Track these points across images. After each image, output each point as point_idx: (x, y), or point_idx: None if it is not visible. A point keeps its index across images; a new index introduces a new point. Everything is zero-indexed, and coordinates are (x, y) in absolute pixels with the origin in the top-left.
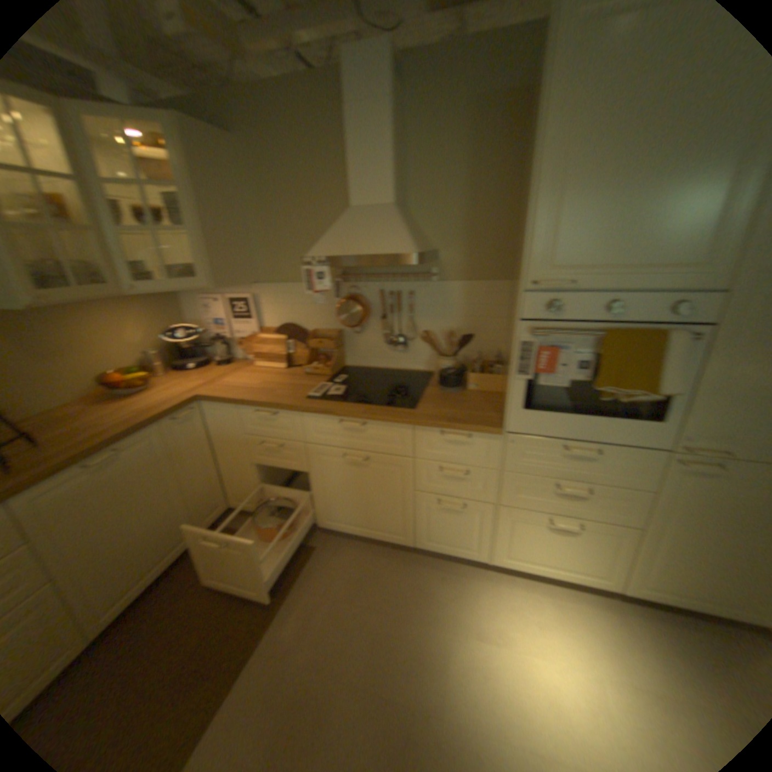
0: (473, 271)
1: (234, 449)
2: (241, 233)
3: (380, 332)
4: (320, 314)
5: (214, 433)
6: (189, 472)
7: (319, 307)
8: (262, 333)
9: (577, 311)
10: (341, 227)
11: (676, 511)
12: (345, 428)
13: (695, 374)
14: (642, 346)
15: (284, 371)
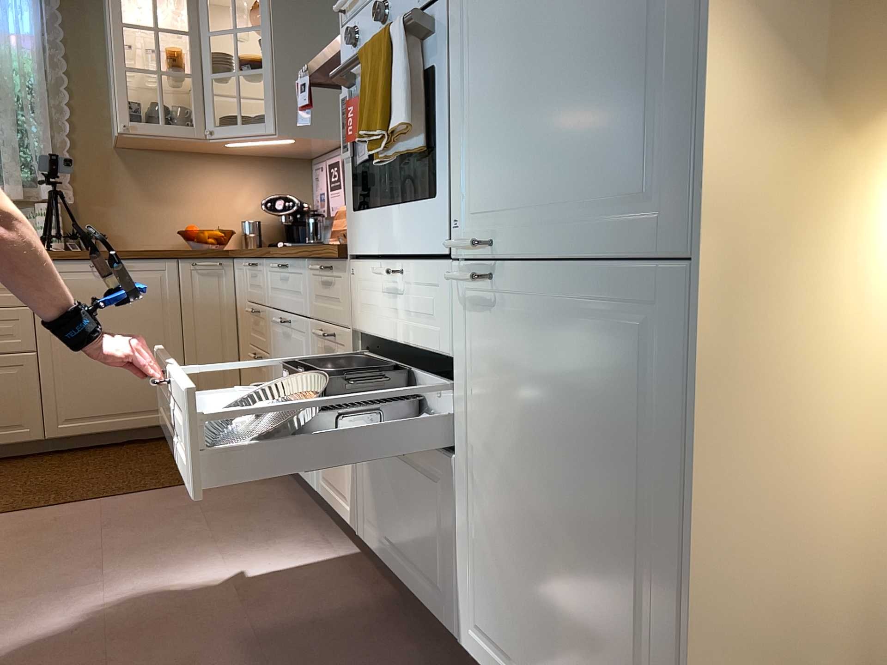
0: None
1: (243, 324)
2: None
3: None
4: None
5: (237, 302)
6: (195, 334)
7: None
8: None
9: (369, 34)
10: None
11: (477, 405)
12: (281, 277)
13: (443, 88)
14: (380, 55)
15: None
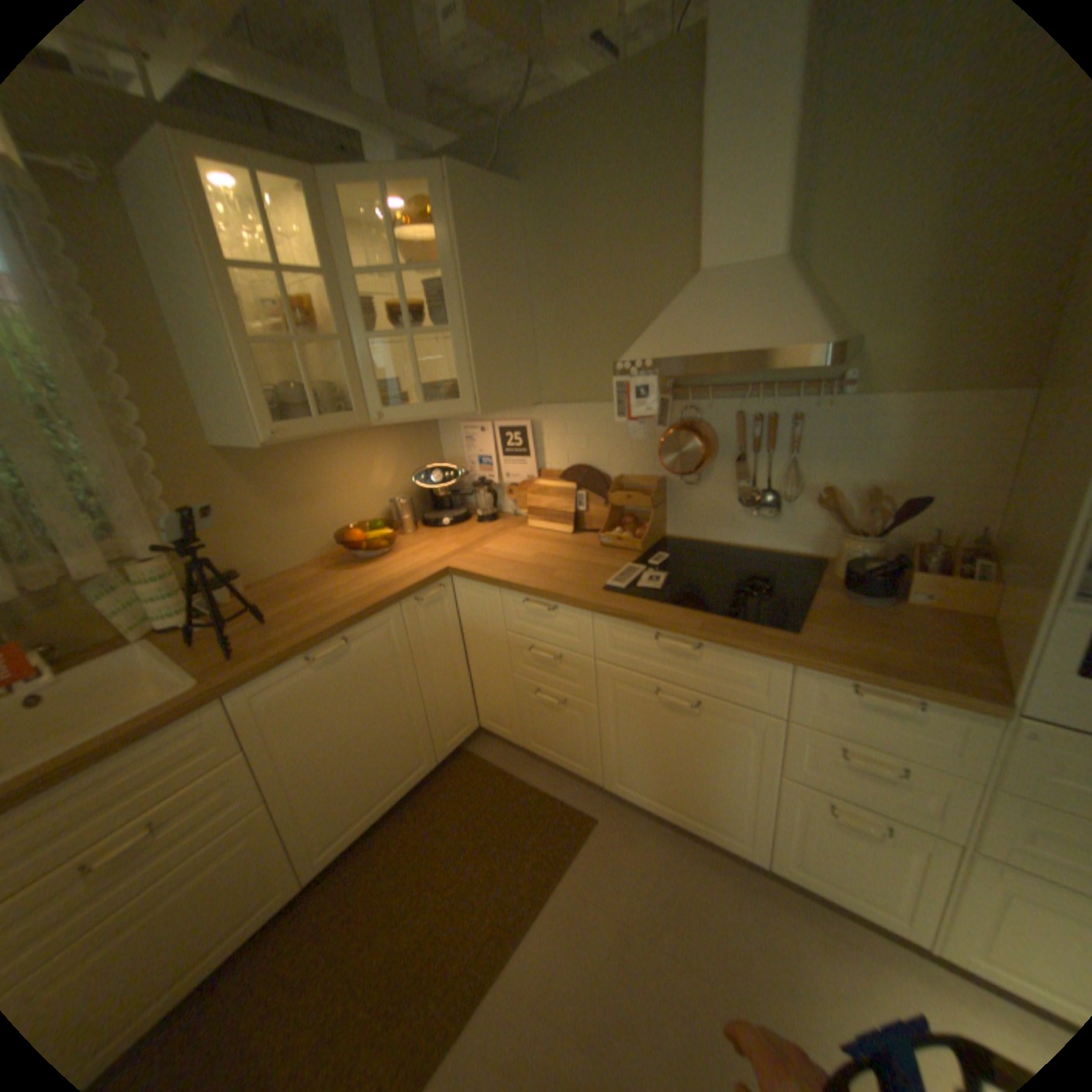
0: (936, 372)
1: (488, 649)
2: (519, 331)
3: (727, 482)
4: (626, 452)
5: (464, 621)
6: (429, 675)
7: (626, 440)
8: (538, 479)
9: None
10: (679, 307)
11: None
12: (661, 647)
13: None
14: None
15: (566, 538)
